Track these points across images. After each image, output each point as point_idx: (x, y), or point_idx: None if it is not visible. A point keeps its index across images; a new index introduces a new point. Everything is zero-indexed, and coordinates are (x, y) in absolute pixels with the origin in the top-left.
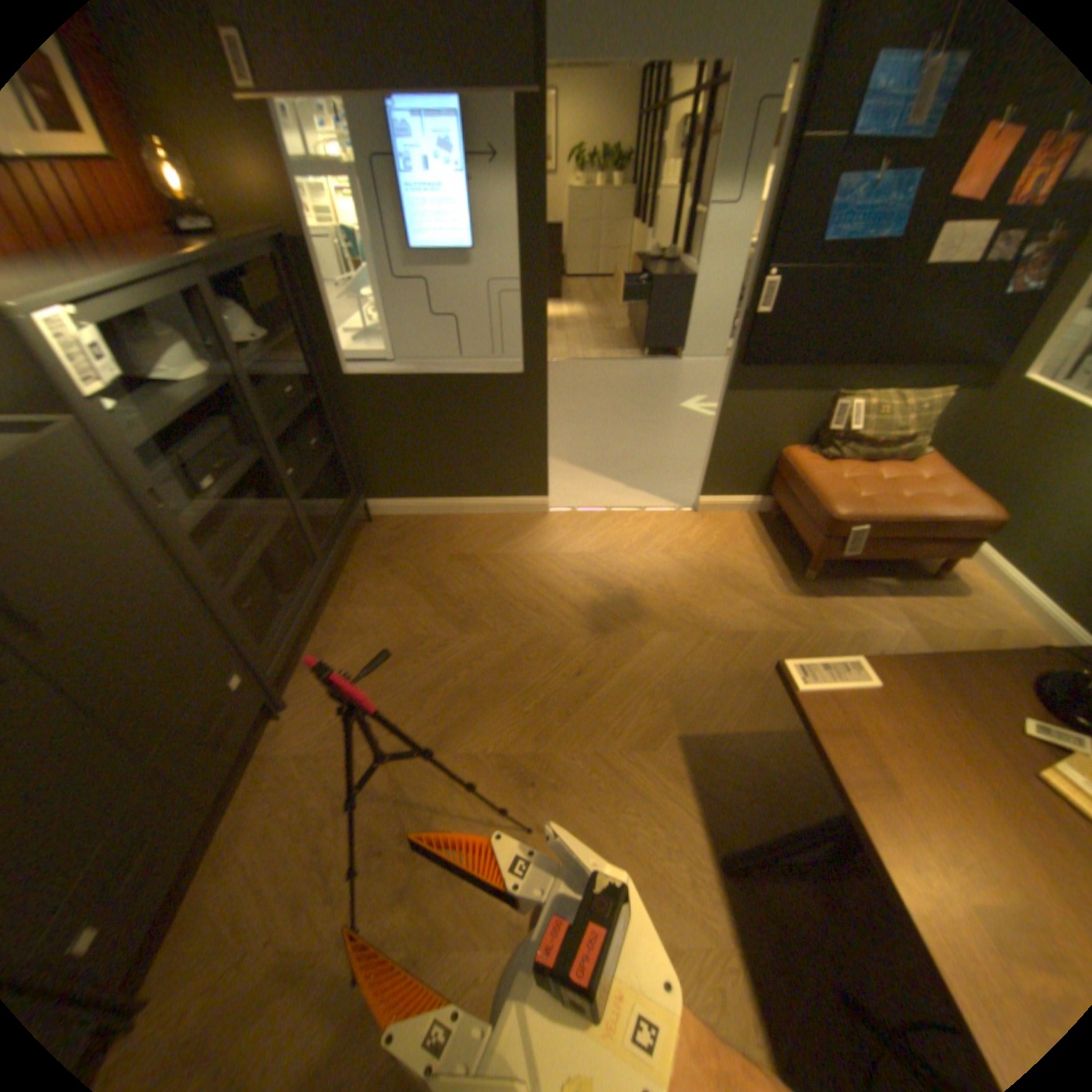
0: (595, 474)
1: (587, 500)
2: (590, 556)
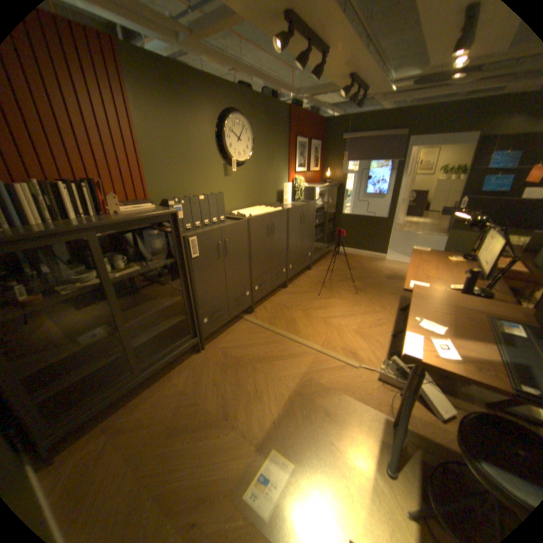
0: (406, 257)
1: (400, 260)
2: (394, 269)
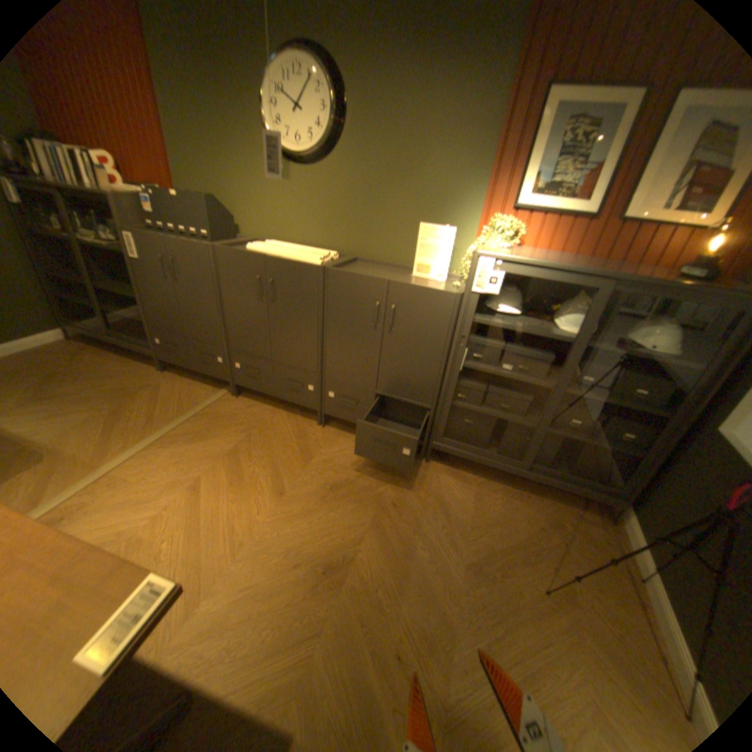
0: None
1: None
2: None
